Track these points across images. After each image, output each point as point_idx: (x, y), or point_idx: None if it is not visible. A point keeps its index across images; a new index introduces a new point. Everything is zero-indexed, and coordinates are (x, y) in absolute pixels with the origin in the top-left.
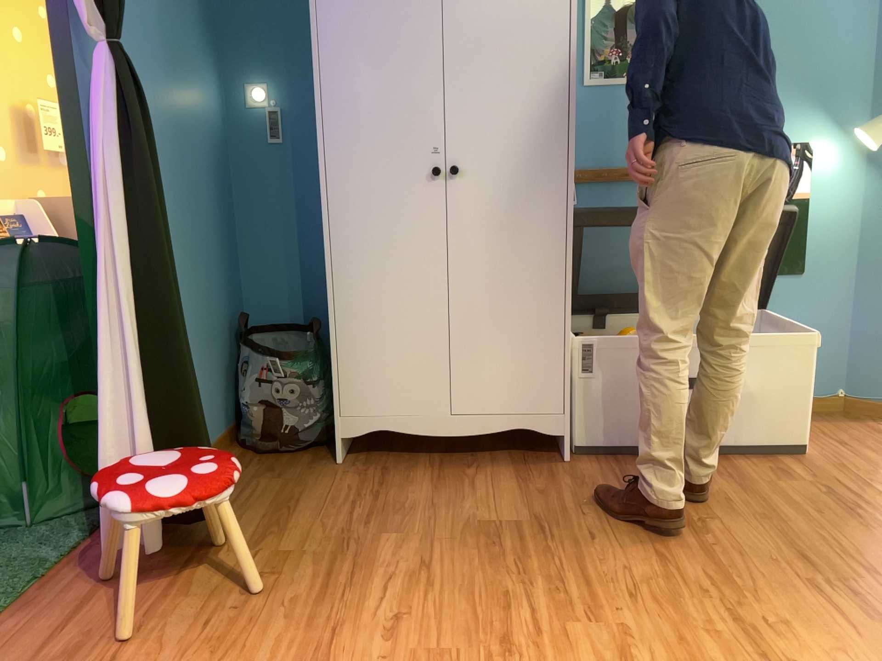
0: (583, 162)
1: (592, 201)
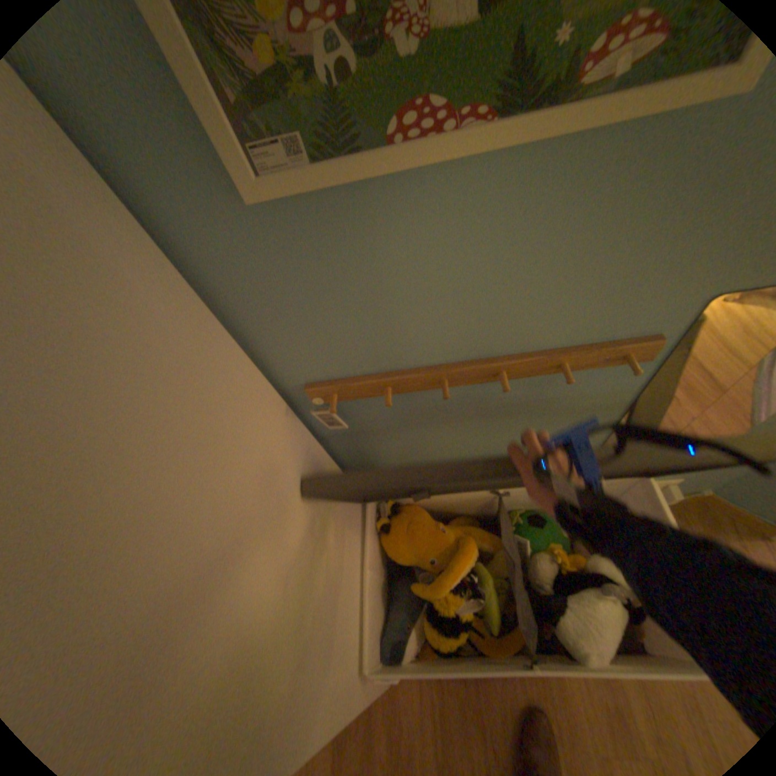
0: (340, 367)
1: (381, 410)
